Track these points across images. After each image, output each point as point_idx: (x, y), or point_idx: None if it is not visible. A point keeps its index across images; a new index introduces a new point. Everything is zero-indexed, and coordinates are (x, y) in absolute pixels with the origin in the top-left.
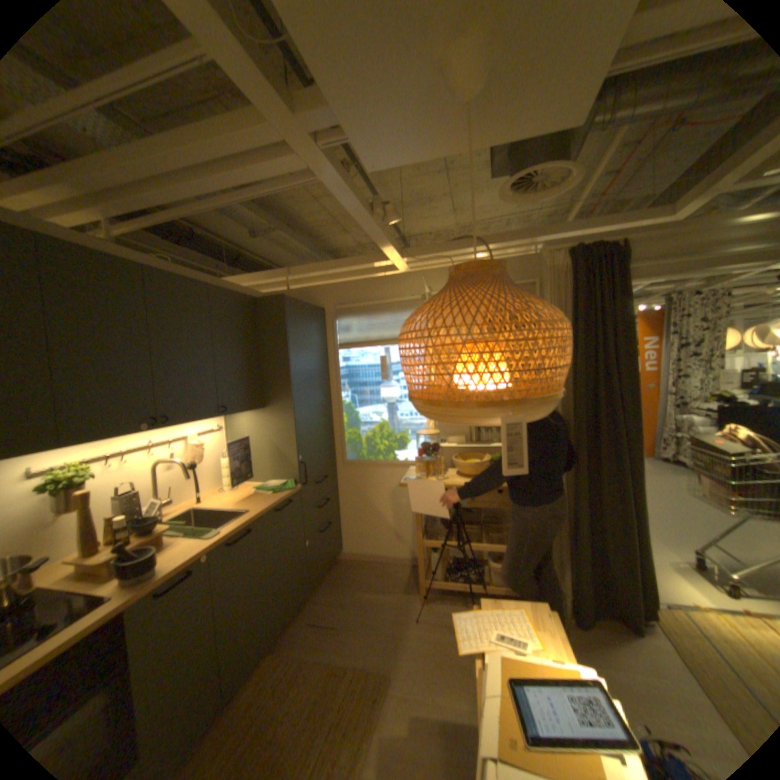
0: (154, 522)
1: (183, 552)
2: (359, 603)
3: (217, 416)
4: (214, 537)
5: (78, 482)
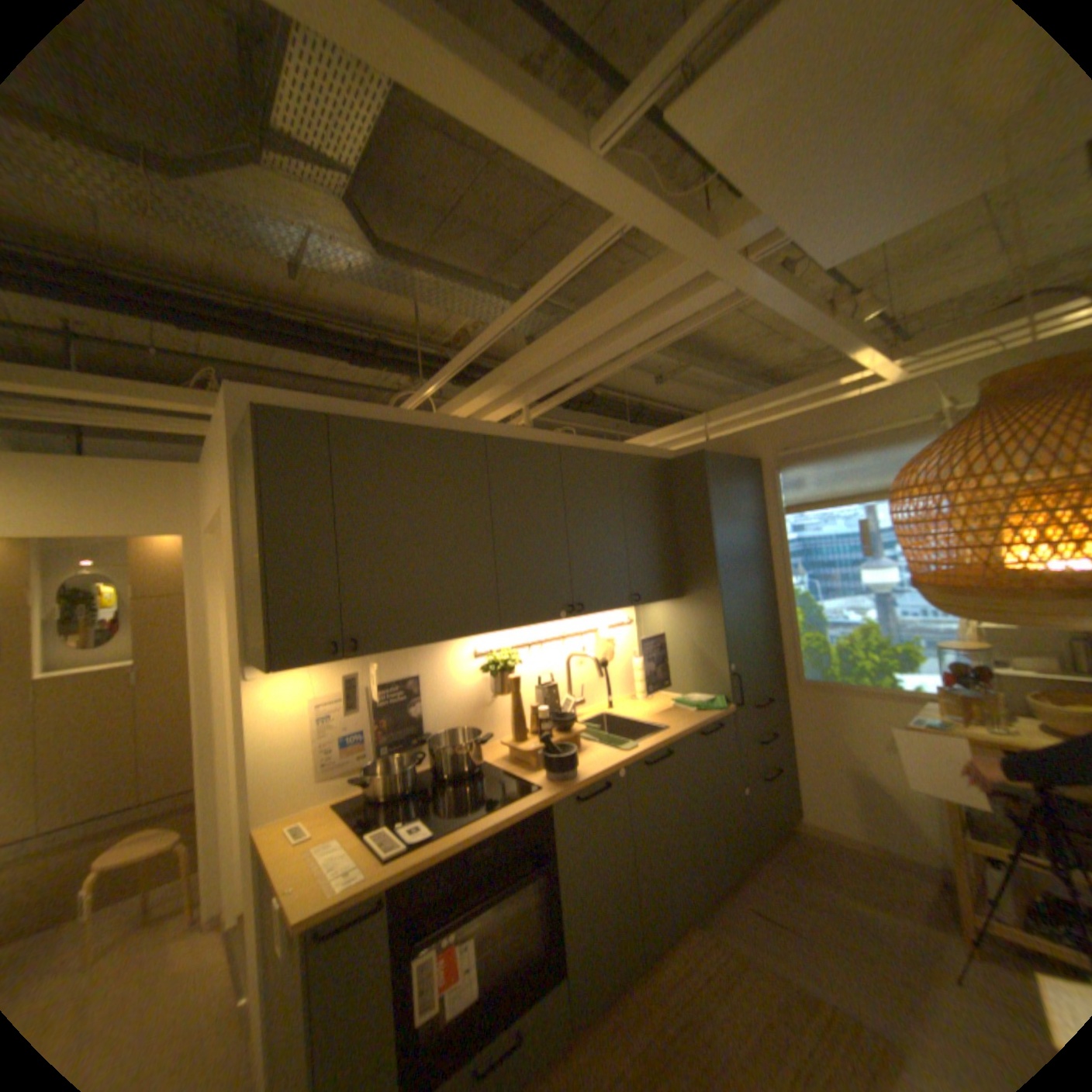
0: (570, 720)
1: (601, 758)
2: (837, 909)
3: (629, 606)
4: (633, 750)
5: (509, 666)
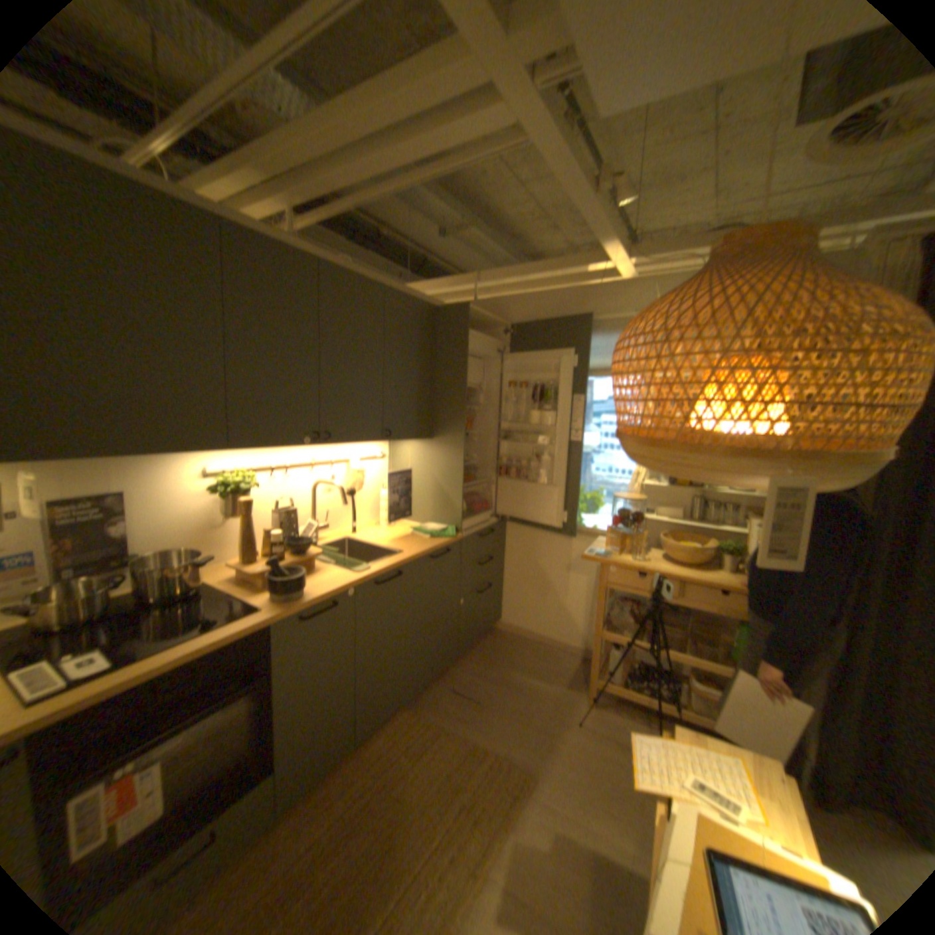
0: (309, 543)
1: (332, 579)
2: (513, 683)
3: (381, 440)
4: (365, 571)
5: (245, 488)
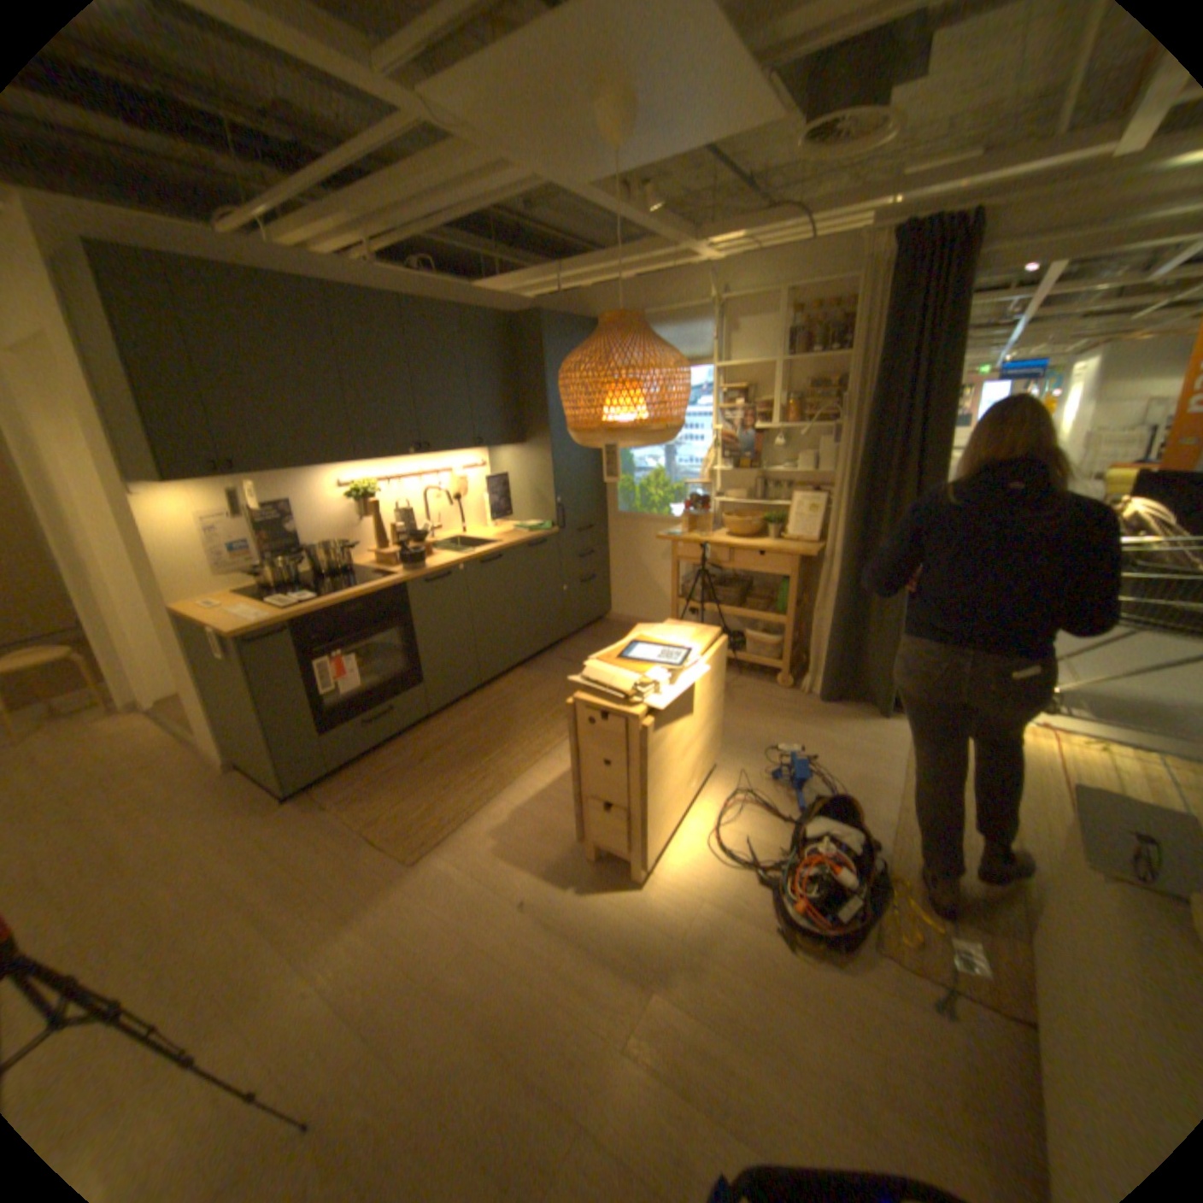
0: (426, 538)
1: (445, 559)
2: None
3: (474, 449)
4: (470, 554)
5: (370, 495)
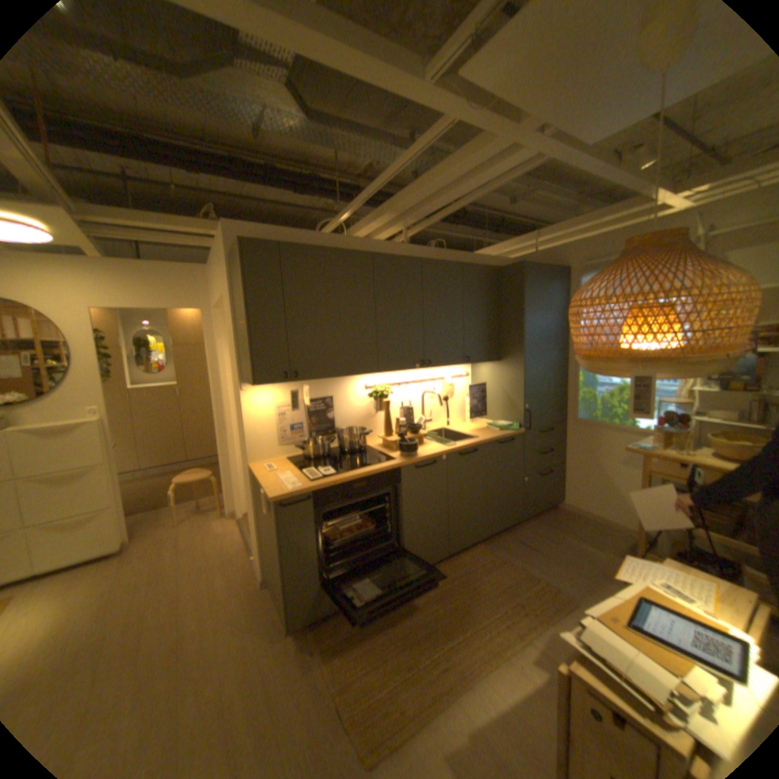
0: (420, 429)
1: (433, 449)
2: (569, 545)
3: (463, 364)
4: (452, 446)
5: (385, 395)
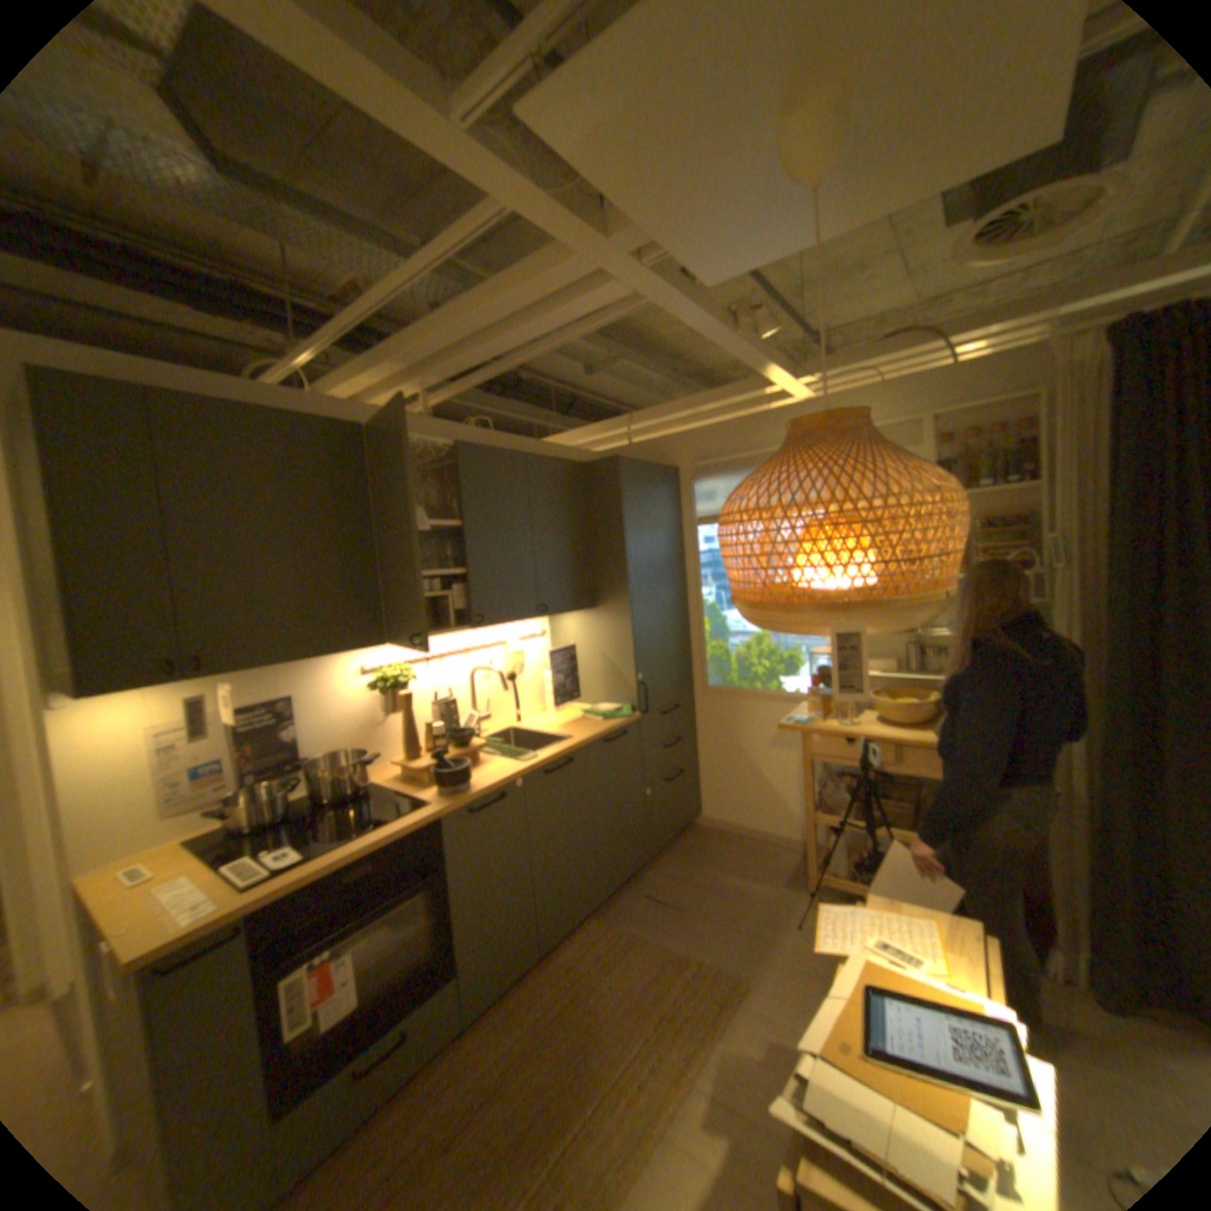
0: (471, 736)
1: (497, 771)
2: (717, 886)
3: (537, 617)
4: (531, 761)
5: (402, 683)
